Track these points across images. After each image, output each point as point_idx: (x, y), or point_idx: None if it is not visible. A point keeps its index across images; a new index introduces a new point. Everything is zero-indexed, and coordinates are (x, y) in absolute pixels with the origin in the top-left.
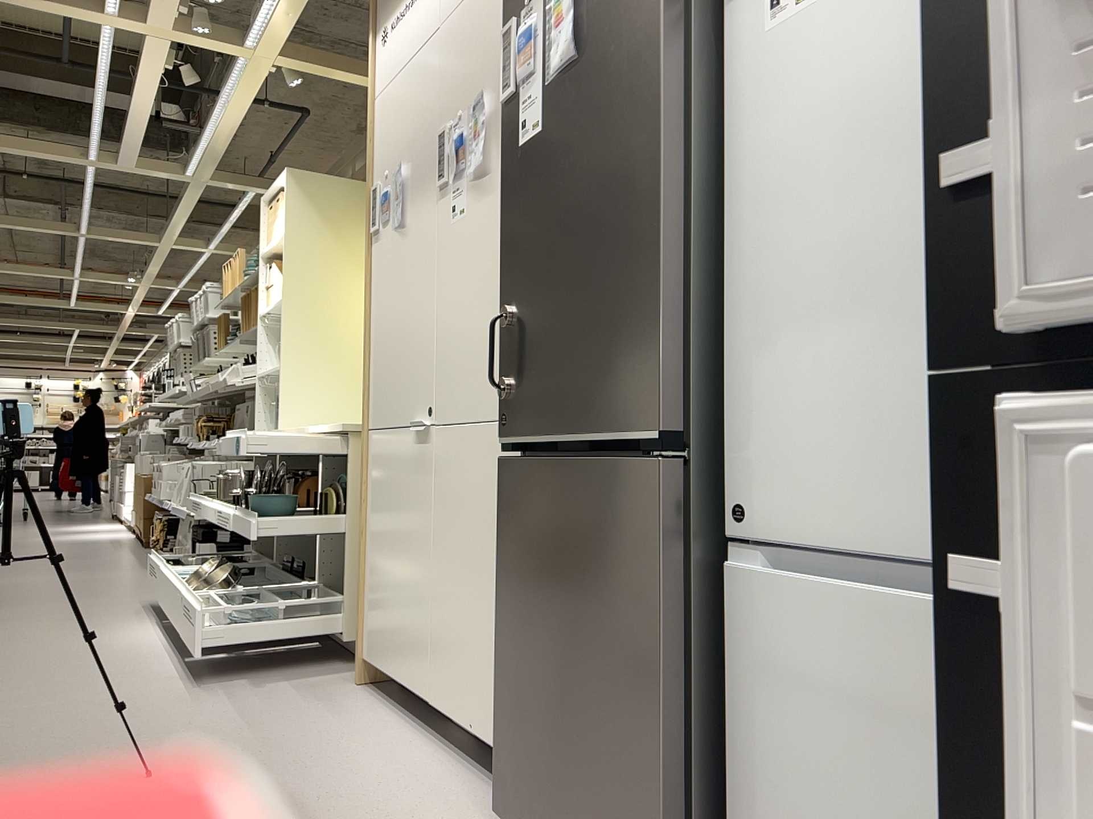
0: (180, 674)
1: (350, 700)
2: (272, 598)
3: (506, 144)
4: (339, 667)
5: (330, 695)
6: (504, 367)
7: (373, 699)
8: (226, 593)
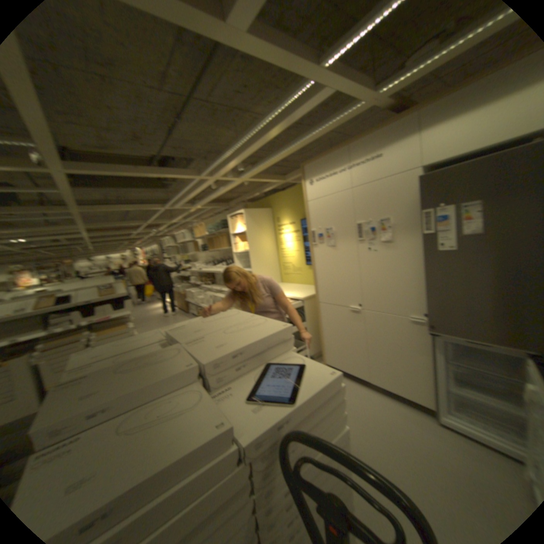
0: None
1: None
2: None
3: (428, 247)
4: None
5: None
6: (432, 313)
7: None
8: None
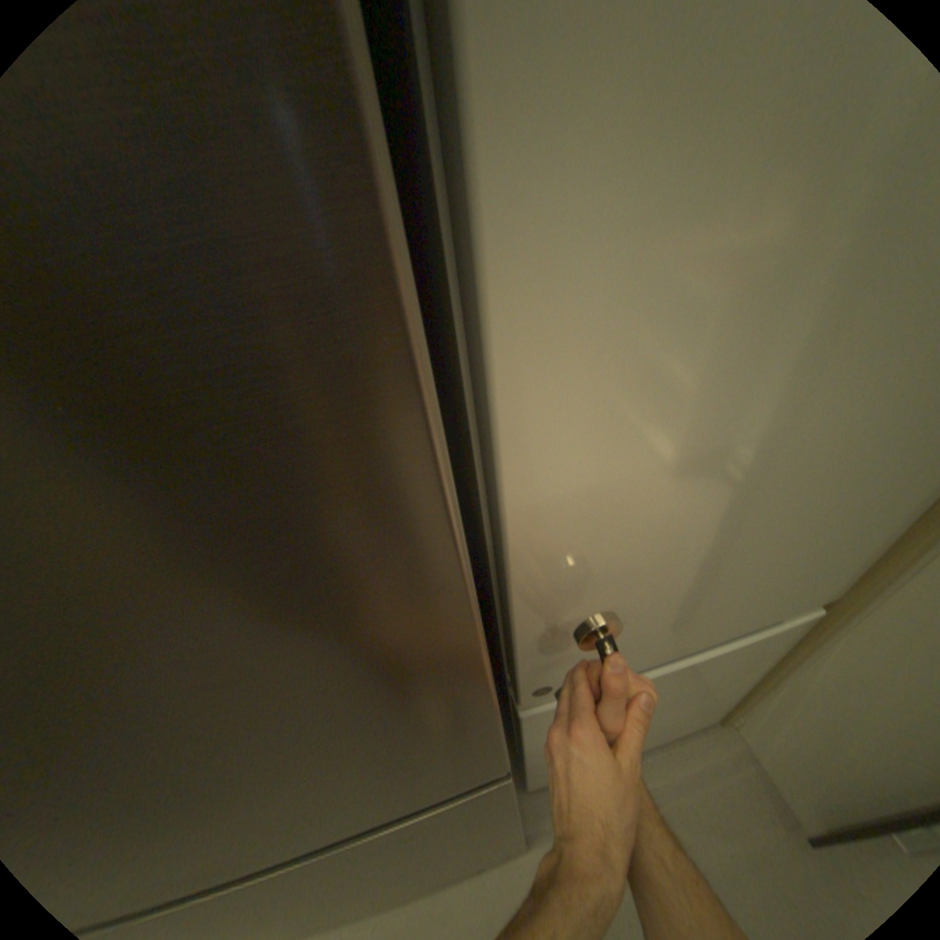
0: None
1: None
2: None
3: None
4: None
5: None
6: None
7: None
8: None
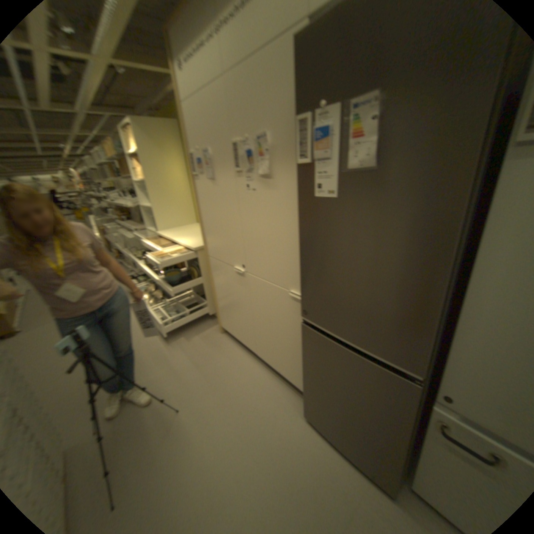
0: (156, 337)
1: (221, 344)
2: (180, 306)
3: (301, 187)
4: (209, 322)
5: (213, 341)
6: (303, 291)
7: (228, 341)
8: (162, 305)
